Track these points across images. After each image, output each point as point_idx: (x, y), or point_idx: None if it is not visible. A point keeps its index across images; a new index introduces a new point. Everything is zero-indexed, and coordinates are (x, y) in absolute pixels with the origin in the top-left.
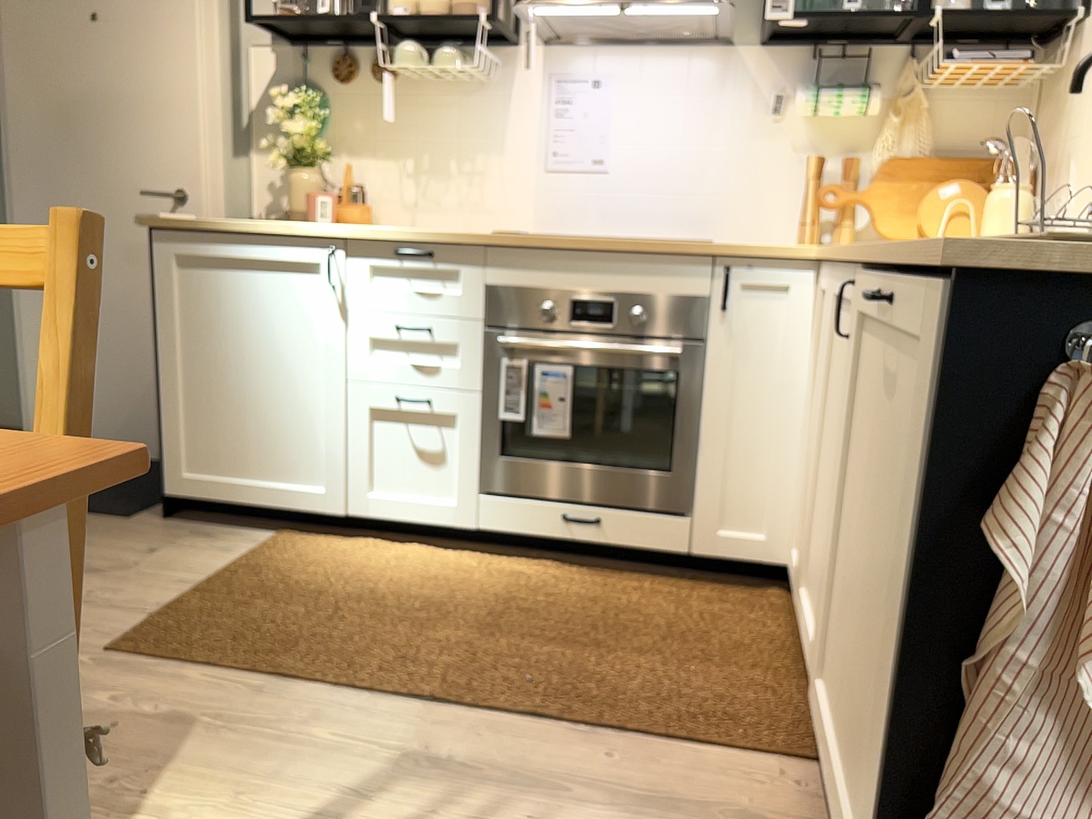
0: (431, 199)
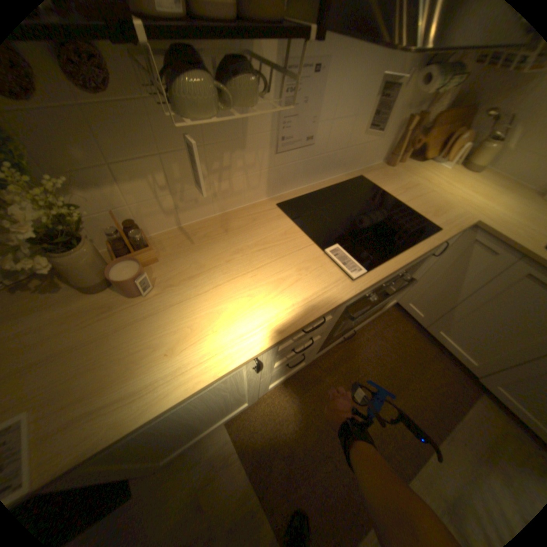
0: (188, 197)
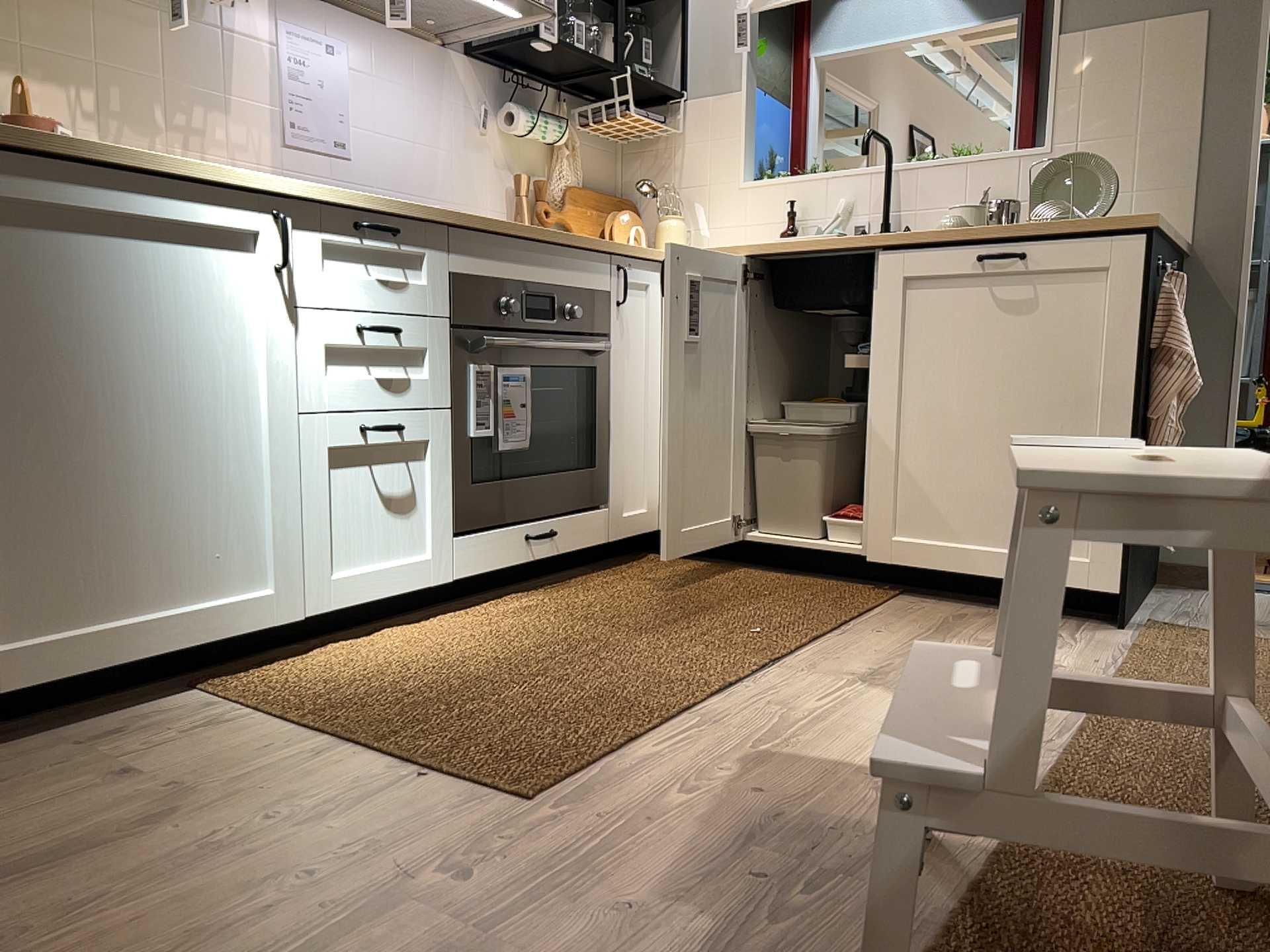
0: None
